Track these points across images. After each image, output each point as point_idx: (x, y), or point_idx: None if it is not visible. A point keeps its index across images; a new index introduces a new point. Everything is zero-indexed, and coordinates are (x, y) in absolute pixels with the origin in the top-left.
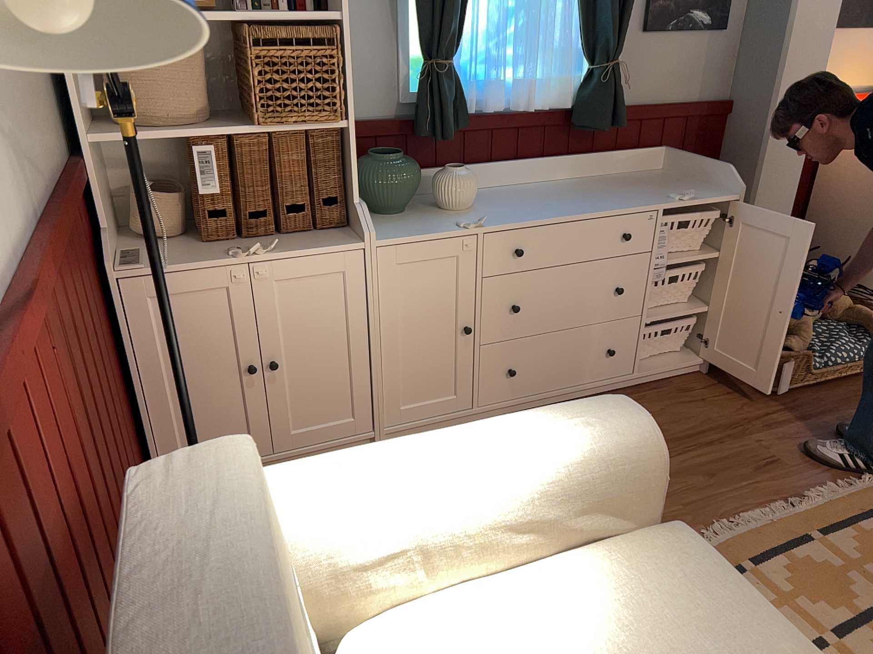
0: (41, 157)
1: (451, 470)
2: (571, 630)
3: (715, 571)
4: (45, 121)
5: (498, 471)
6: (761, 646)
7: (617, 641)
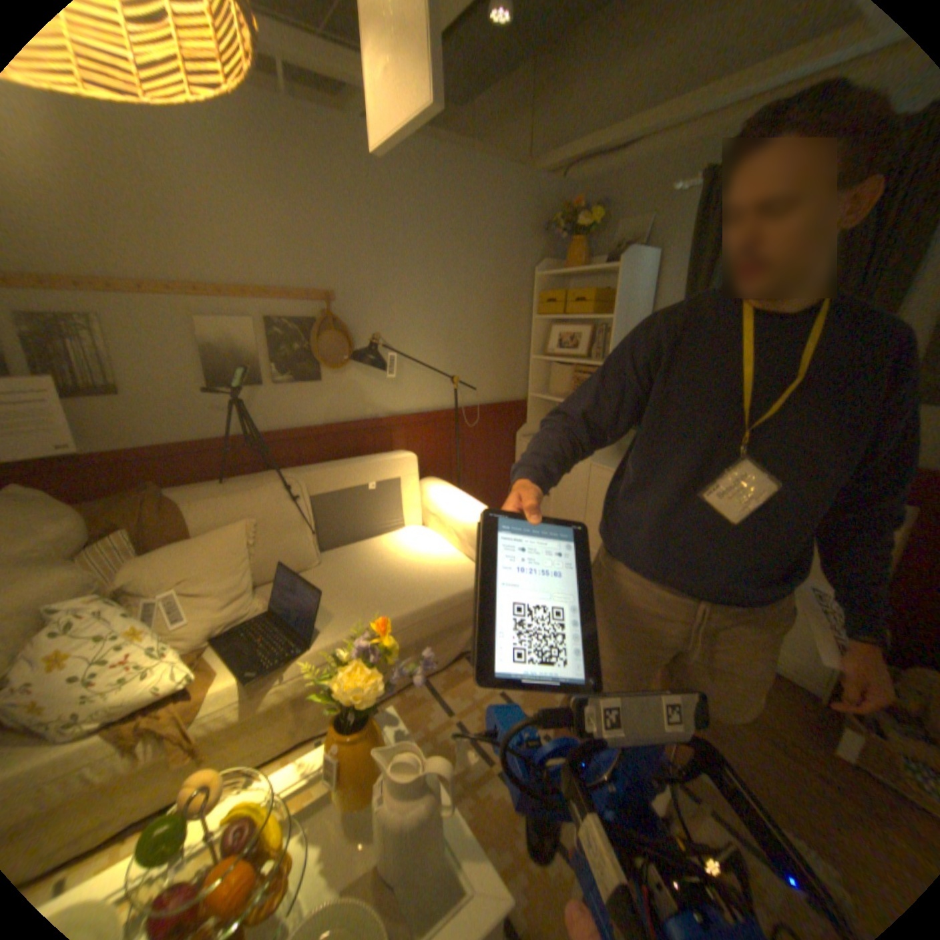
0: (474, 392)
1: (460, 506)
2: (432, 556)
3: (468, 585)
4: (506, 385)
5: (465, 514)
6: (434, 590)
7: (429, 563)
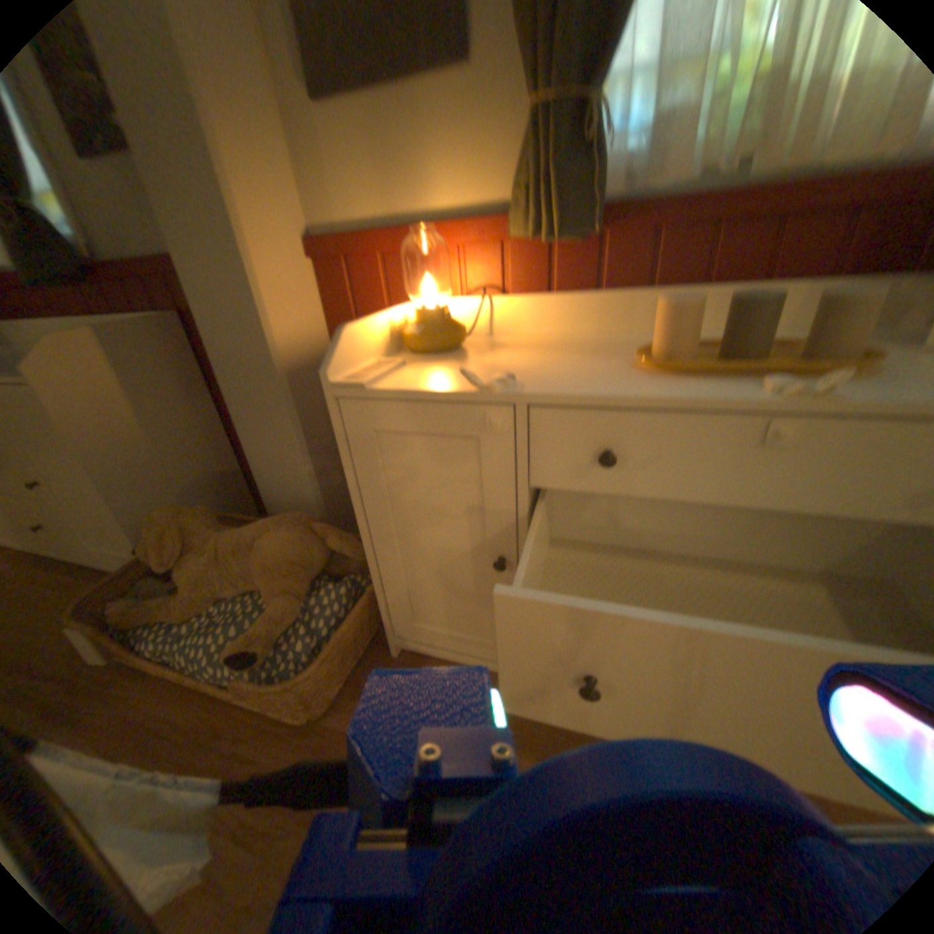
0: None
1: None
2: None
3: None
4: None
5: None
6: None
7: None
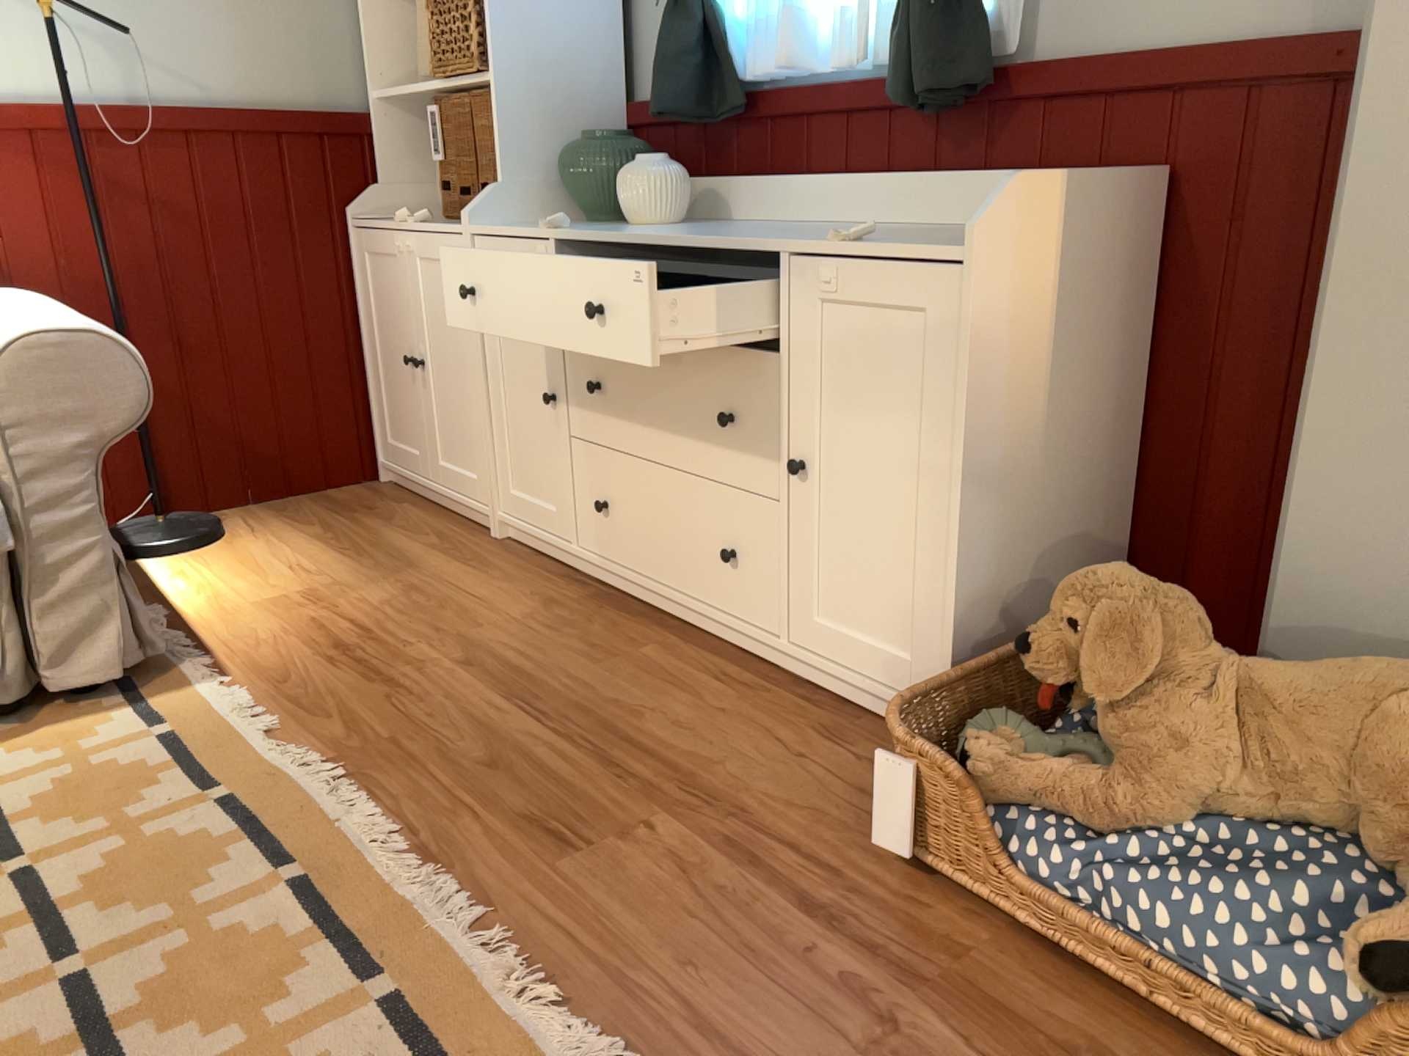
0: (166, 67)
1: None
2: None
3: None
4: (289, 66)
5: None
6: None
7: None
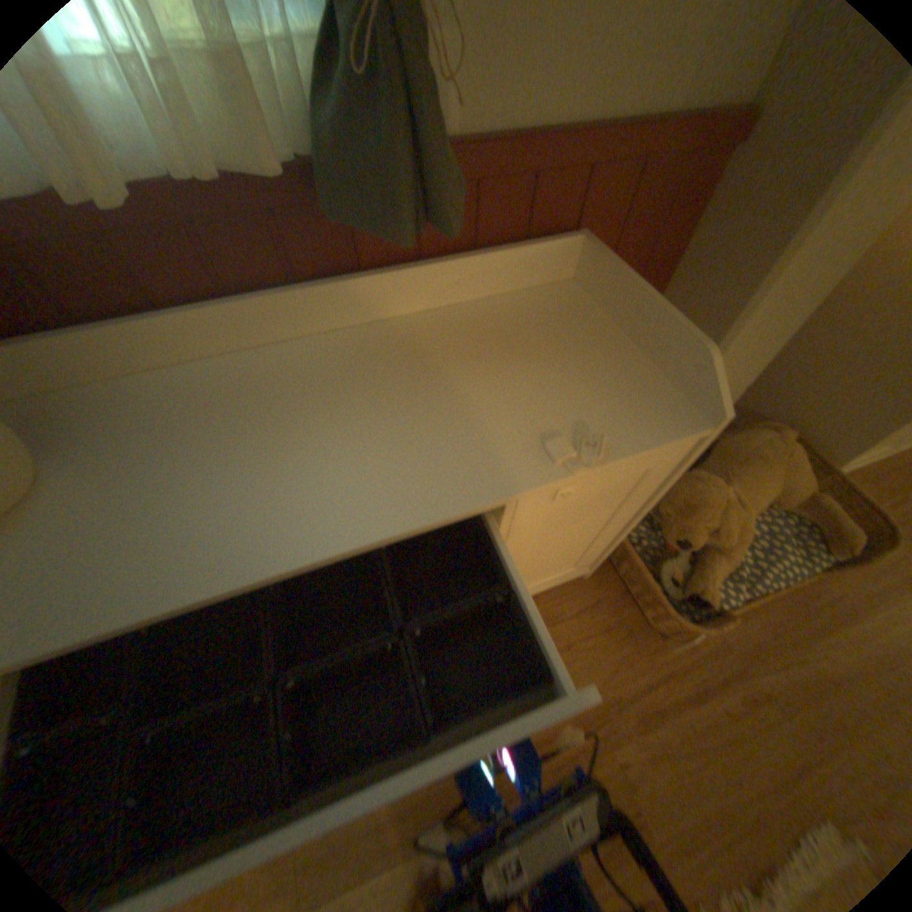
0: None
1: None
2: None
3: None
4: None
5: None
6: None
7: None
